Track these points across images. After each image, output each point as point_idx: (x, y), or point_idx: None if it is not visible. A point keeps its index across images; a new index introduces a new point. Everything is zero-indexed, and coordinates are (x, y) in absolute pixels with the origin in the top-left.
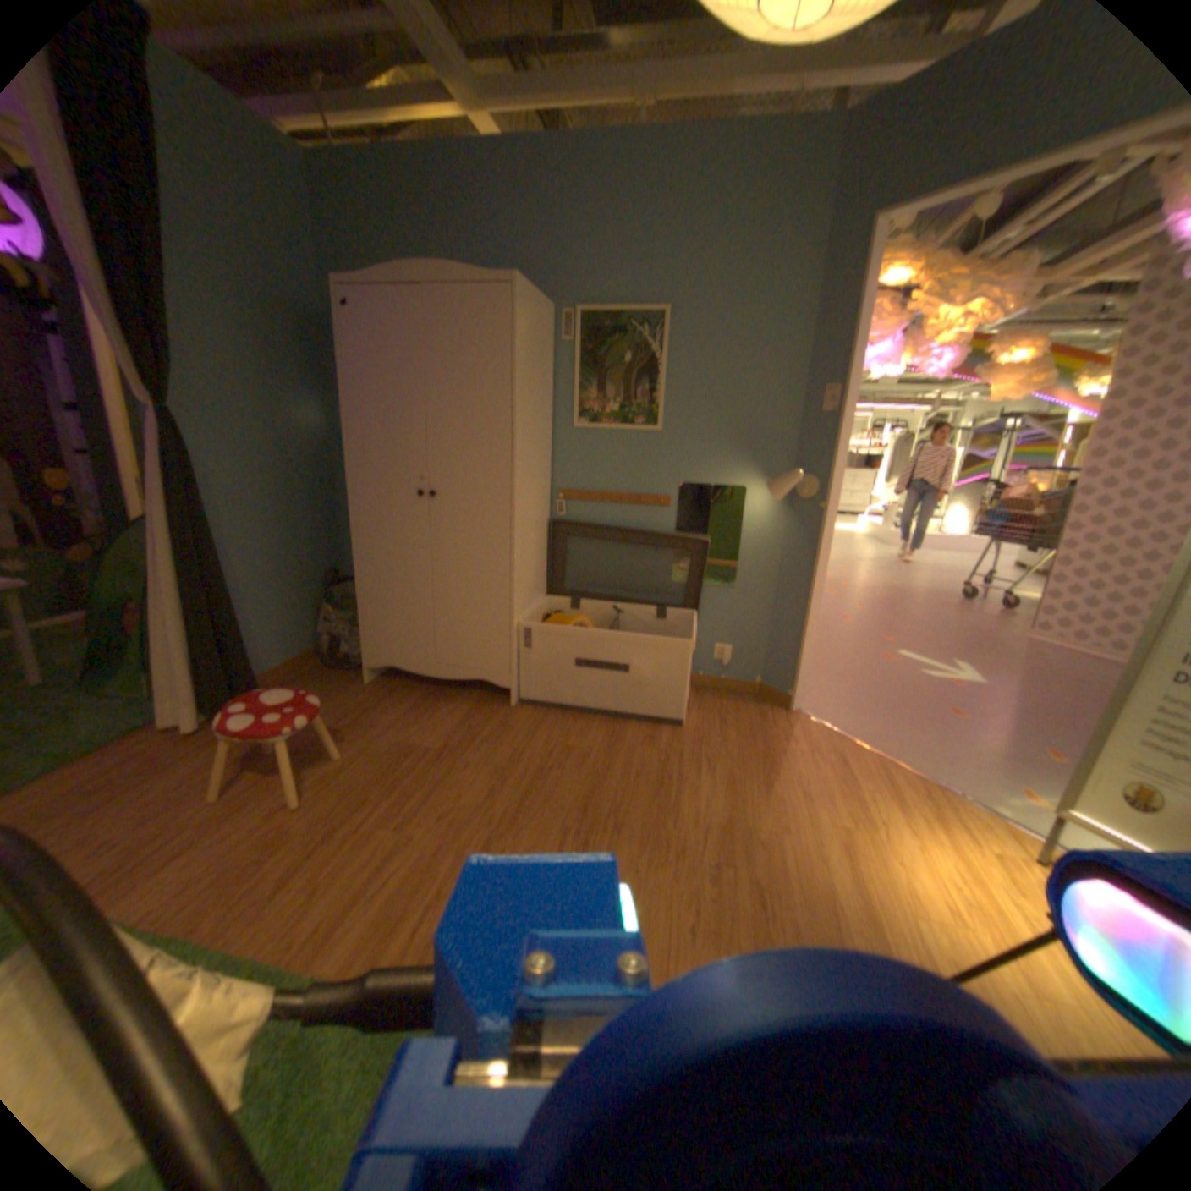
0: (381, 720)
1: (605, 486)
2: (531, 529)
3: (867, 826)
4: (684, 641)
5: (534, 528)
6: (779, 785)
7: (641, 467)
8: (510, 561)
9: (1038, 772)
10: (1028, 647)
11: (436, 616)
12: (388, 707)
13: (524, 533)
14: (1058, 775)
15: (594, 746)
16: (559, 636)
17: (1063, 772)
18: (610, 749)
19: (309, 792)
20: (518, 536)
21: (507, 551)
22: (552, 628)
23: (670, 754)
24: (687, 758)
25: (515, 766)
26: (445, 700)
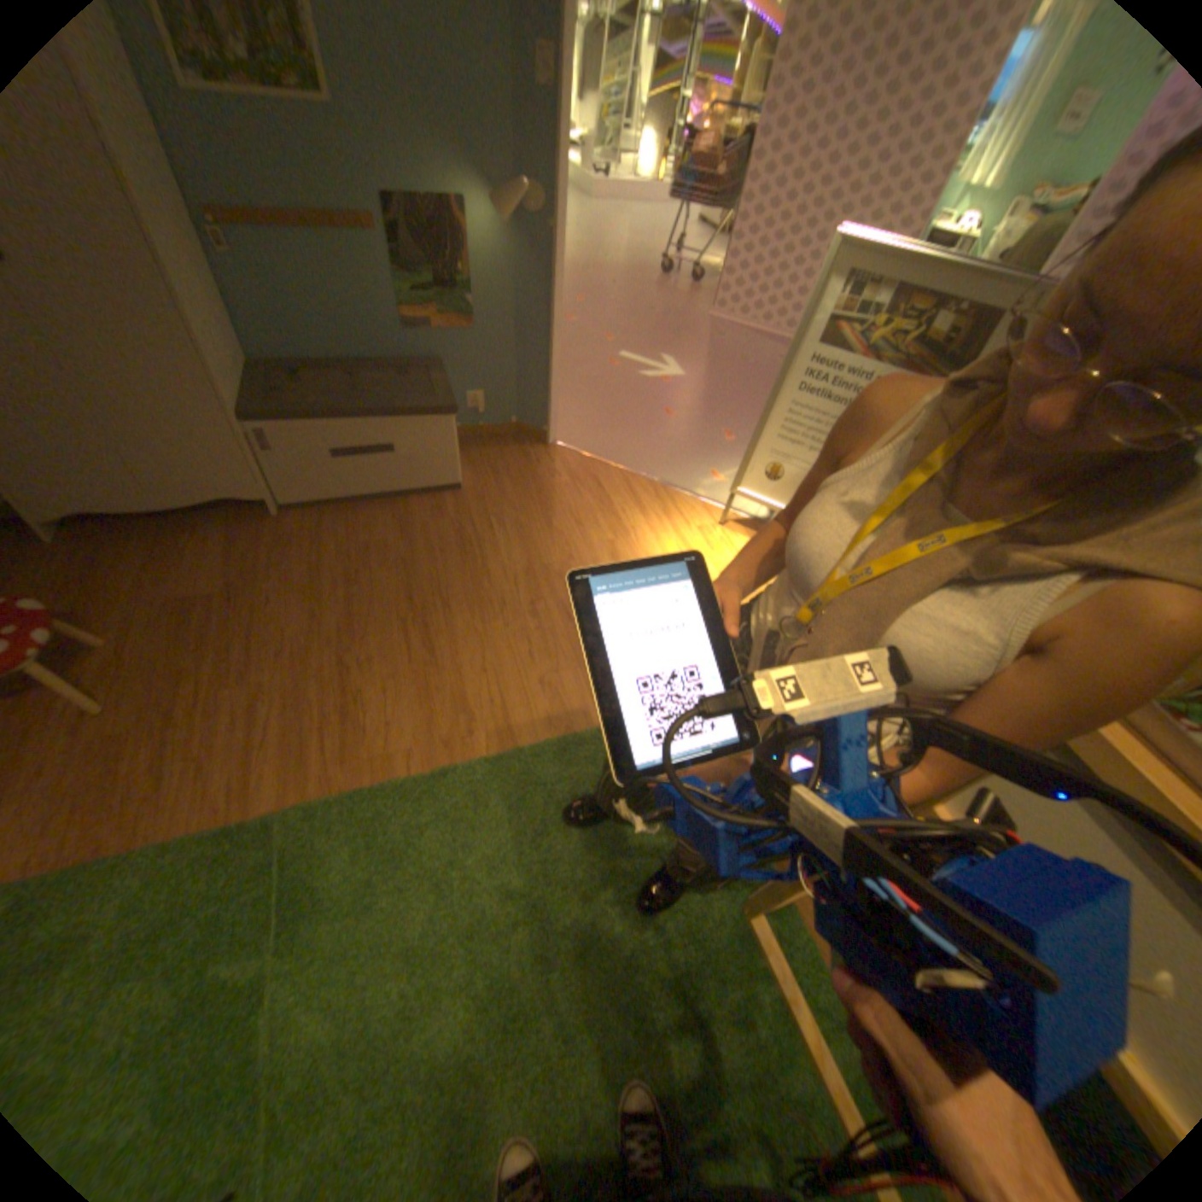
0: (117, 582)
1: (275, 199)
2: (197, 289)
3: (623, 534)
4: (446, 409)
5: (198, 285)
6: (557, 521)
7: (320, 167)
8: (196, 350)
9: (719, 453)
10: (713, 336)
11: (112, 438)
12: (113, 563)
13: (193, 301)
14: (730, 453)
15: (388, 534)
16: (301, 430)
17: (733, 449)
18: (405, 533)
19: (100, 690)
20: (189, 309)
21: (187, 339)
22: (289, 423)
23: (462, 521)
24: (478, 519)
25: (321, 581)
26: (185, 533)
